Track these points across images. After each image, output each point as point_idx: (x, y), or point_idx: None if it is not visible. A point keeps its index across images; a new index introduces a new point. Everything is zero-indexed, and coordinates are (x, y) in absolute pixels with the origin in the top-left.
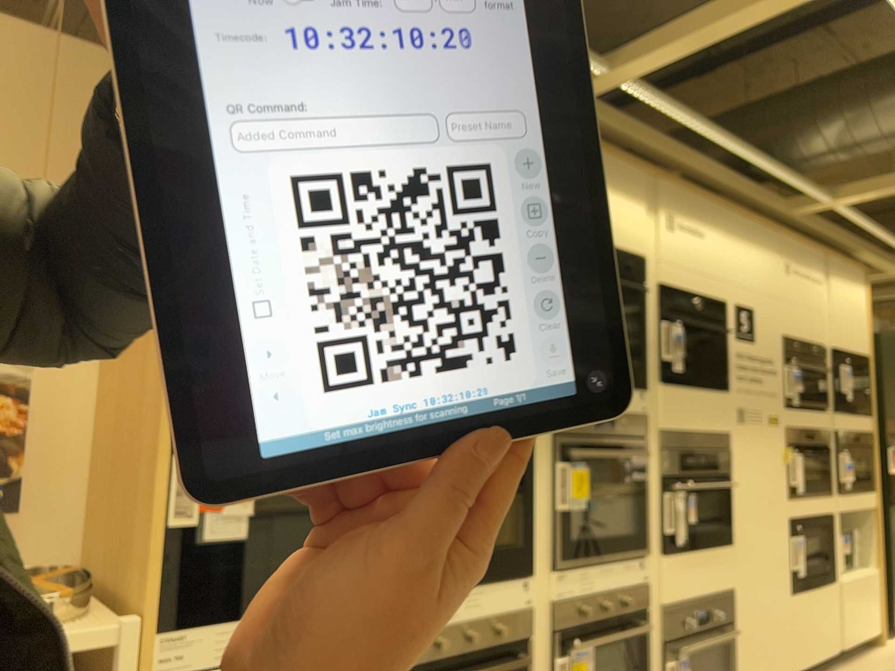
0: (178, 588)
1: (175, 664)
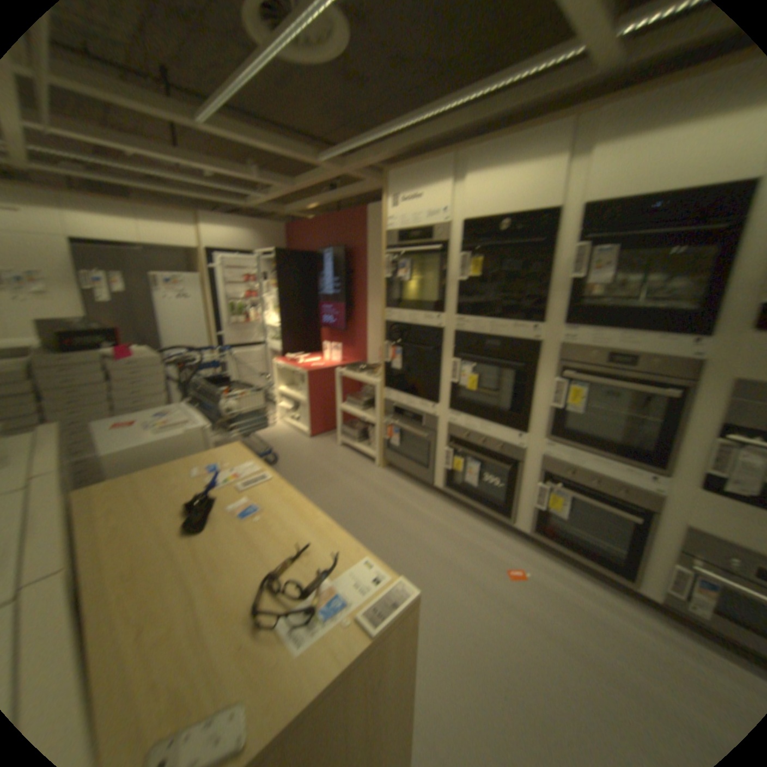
0: (390, 384)
1: (386, 402)
